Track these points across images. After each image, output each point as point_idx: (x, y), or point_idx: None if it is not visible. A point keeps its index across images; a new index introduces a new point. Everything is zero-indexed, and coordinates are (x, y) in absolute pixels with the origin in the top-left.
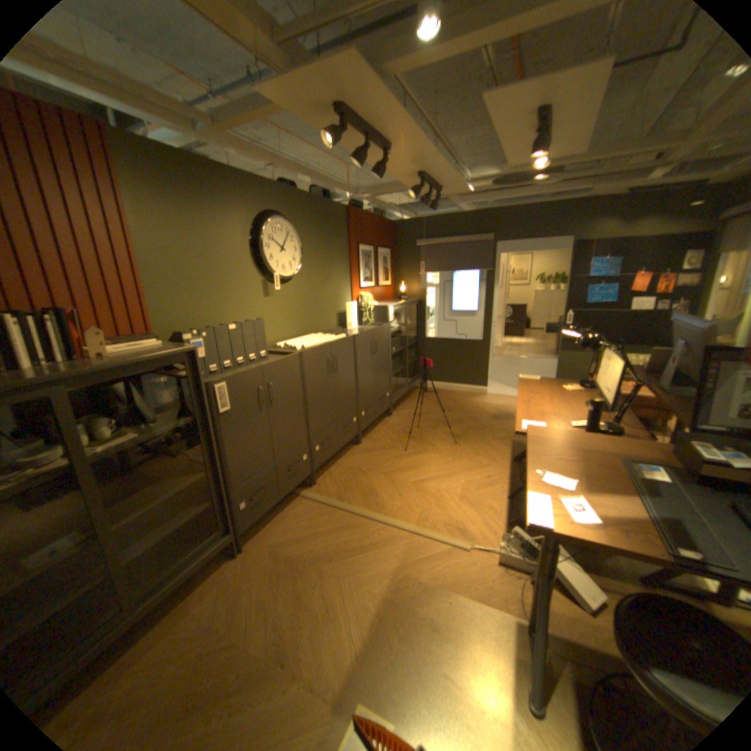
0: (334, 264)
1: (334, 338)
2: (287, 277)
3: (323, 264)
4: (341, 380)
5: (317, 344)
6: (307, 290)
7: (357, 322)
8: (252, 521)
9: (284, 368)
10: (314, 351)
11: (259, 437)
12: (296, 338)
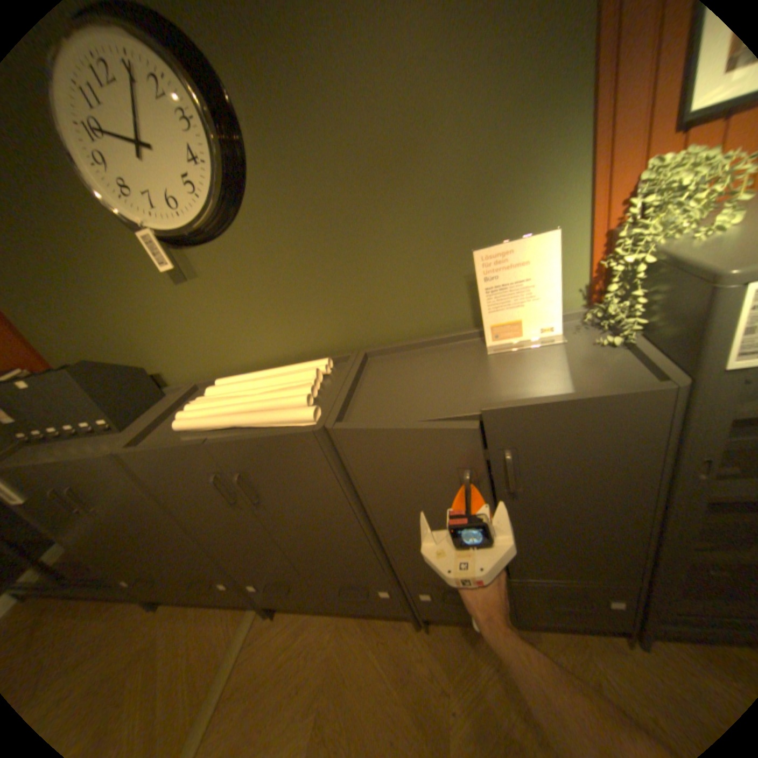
0: (442, 68)
1: (265, 416)
2: (178, 229)
3: (363, 102)
4: (285, 520)
5: (203, 426)
6: (299, 235)
7: (557, 317)
8: (149, 600)
9: (80, 473)
10: (145, 455)
11: (98, 539)
12: (291, 360)
